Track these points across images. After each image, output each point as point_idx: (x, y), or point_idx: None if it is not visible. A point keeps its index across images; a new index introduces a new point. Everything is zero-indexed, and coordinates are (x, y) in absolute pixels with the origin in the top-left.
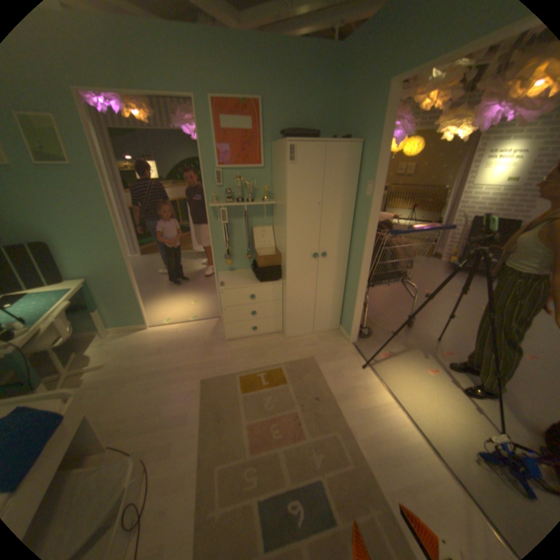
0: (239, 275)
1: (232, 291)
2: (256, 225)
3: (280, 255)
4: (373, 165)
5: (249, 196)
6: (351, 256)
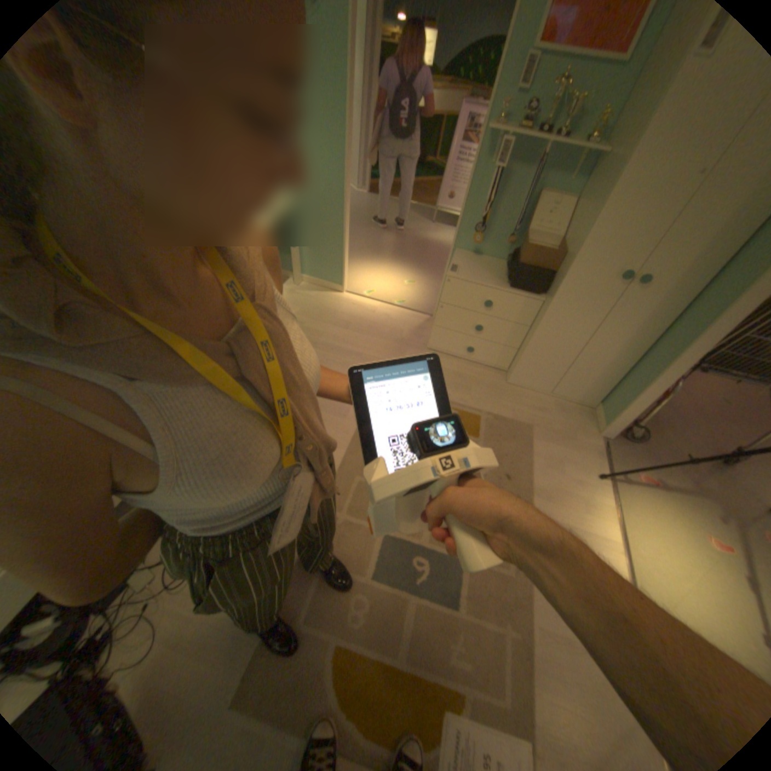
0: (483, 265)
1: (463, 285)
2: (551, 187)
3: (565, 253)
4: None
5: (567, 123)
6: (701, 301)
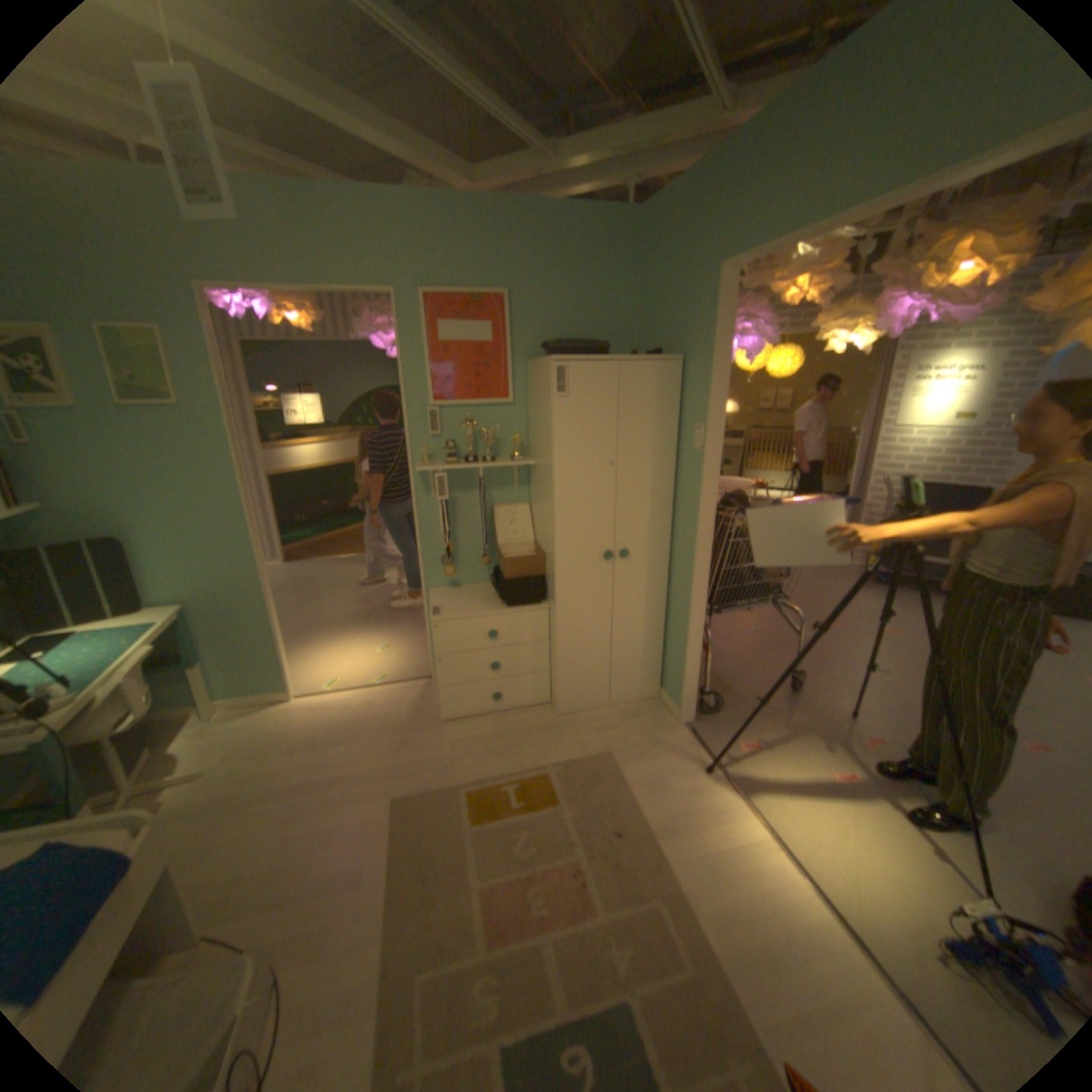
0: (468, 595)
1: (455, 624)
2: (500, 502)
3: (544, 555)
4: (702, 398)
5: (488, 452)
6: (675, 555)
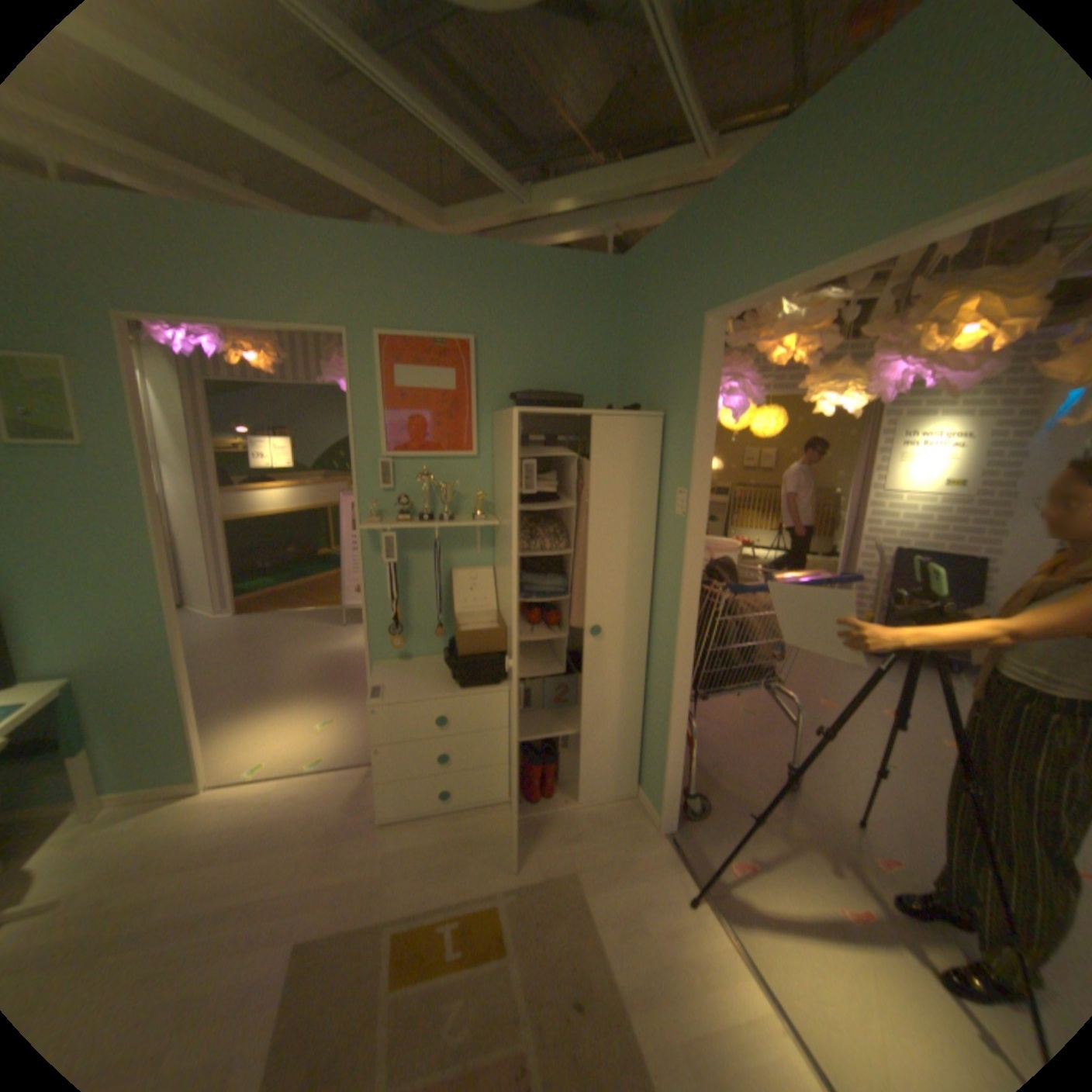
0: (418, 670)
1: (397, 709)
2: (461, 564)
3: (506, 628)
4: (685, 459)
5: (447, 509)
6: (655, 633)
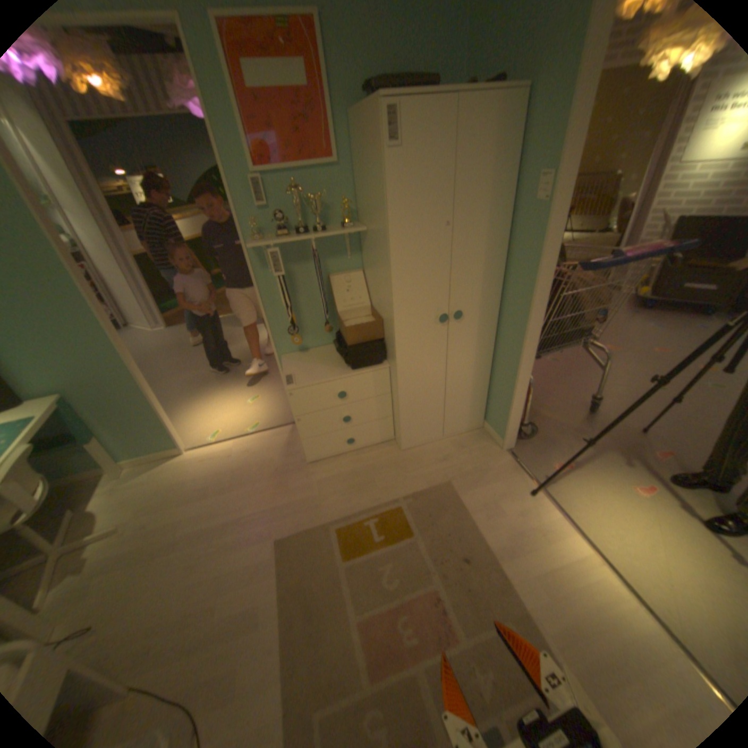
0: (316, 359)
1: (308, 390)
2: (335, 271)
3: (382, 320)
4: (554, 134)
5: (318, 220)
6: (505, 311)
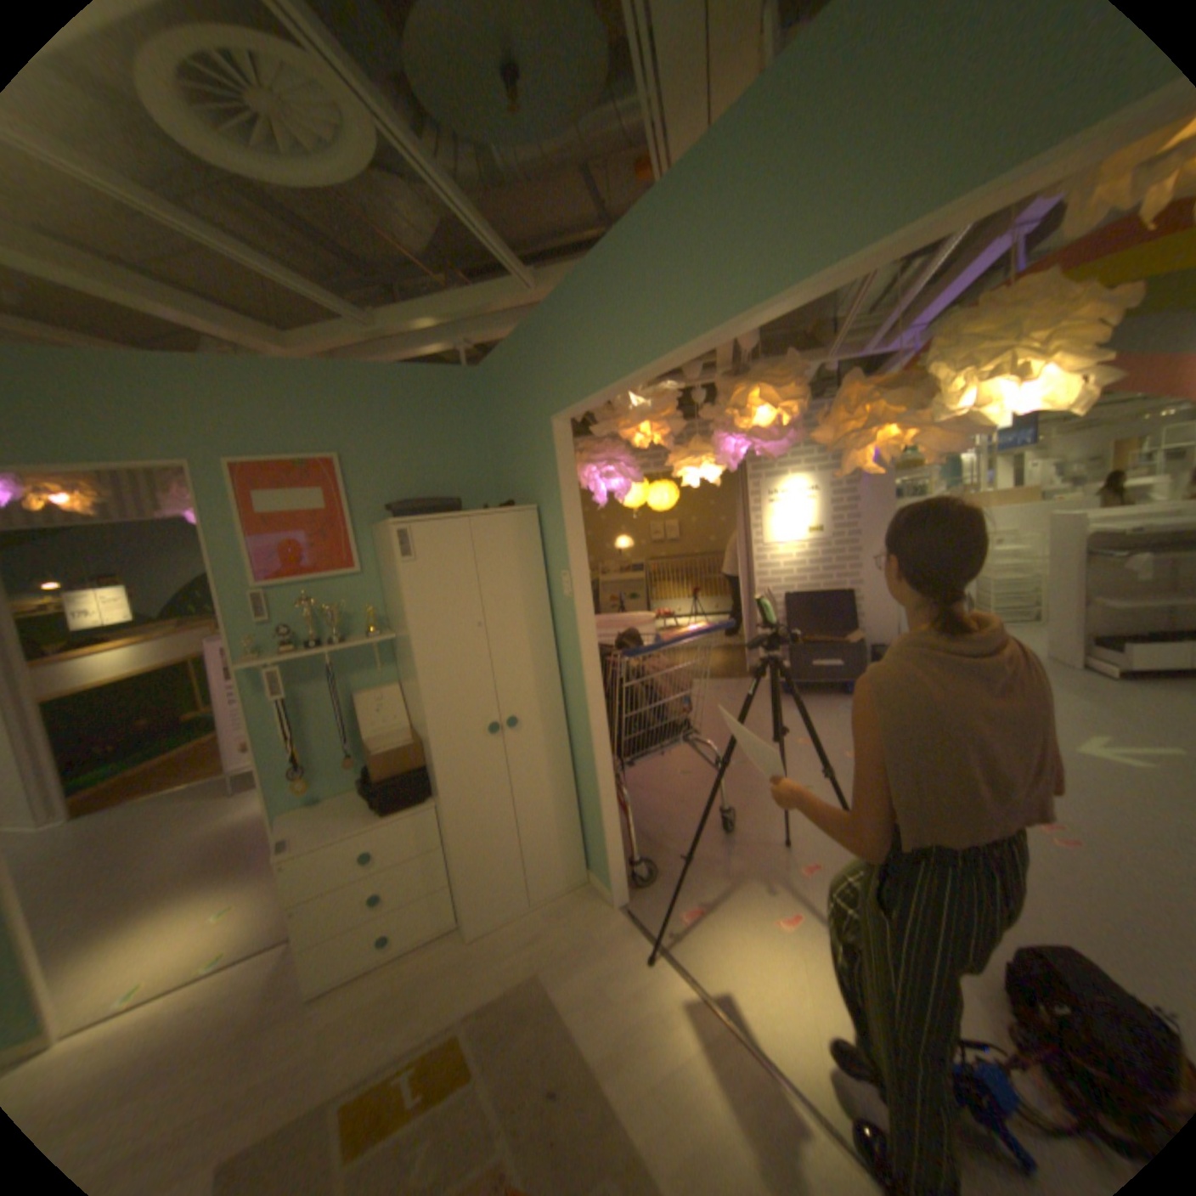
0: (329, 813)
1: (309, 860)
2: (361, 688)
3: (420, 743)
4: (561, 545)
5: (335, 632)
6: (571, 712)
